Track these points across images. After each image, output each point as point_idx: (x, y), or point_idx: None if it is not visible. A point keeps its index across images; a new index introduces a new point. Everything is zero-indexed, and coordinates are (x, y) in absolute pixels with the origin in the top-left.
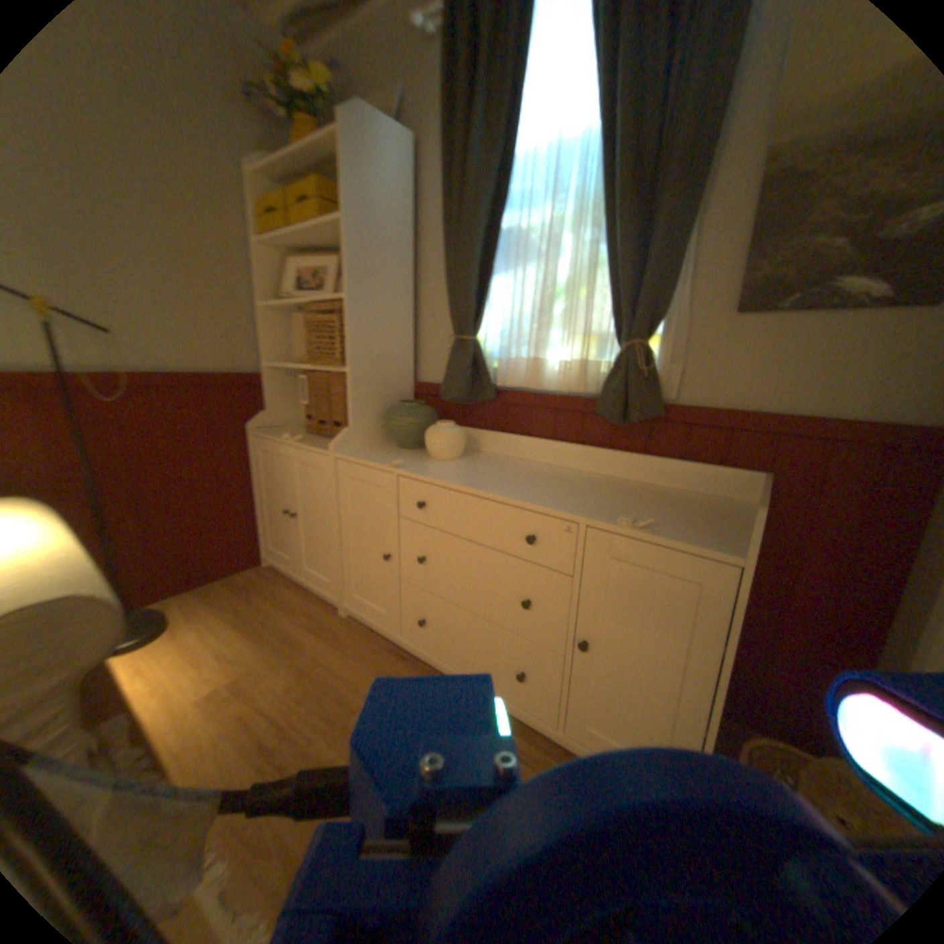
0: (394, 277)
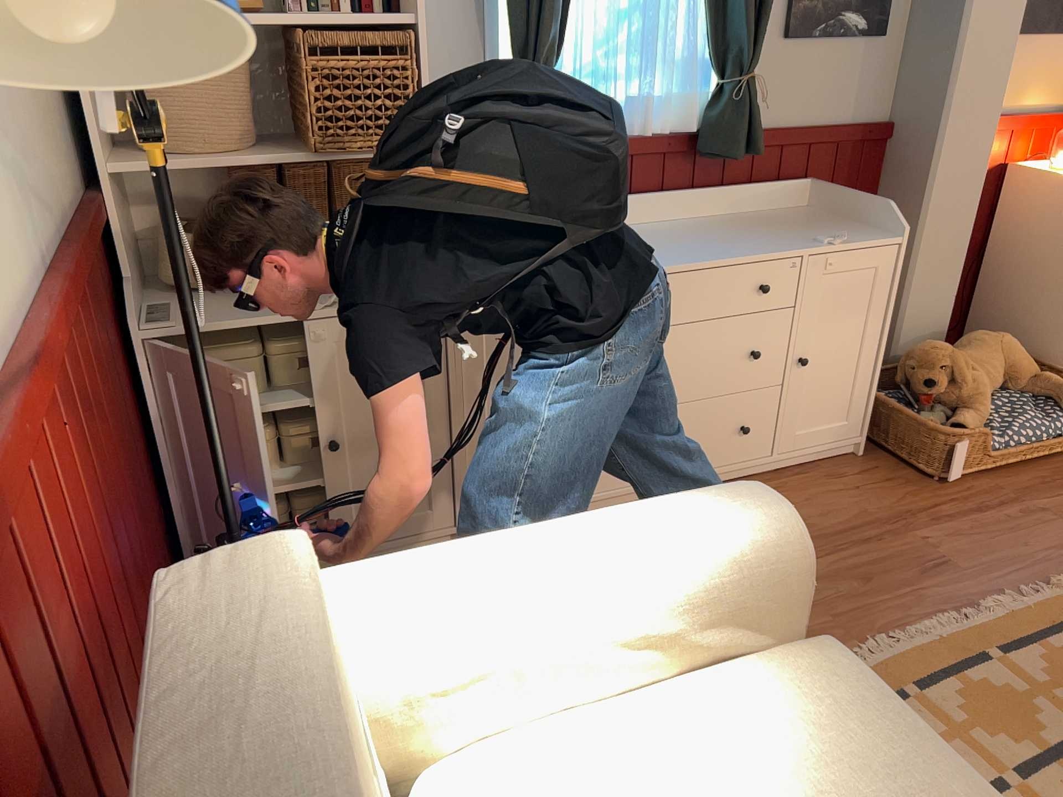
0: None
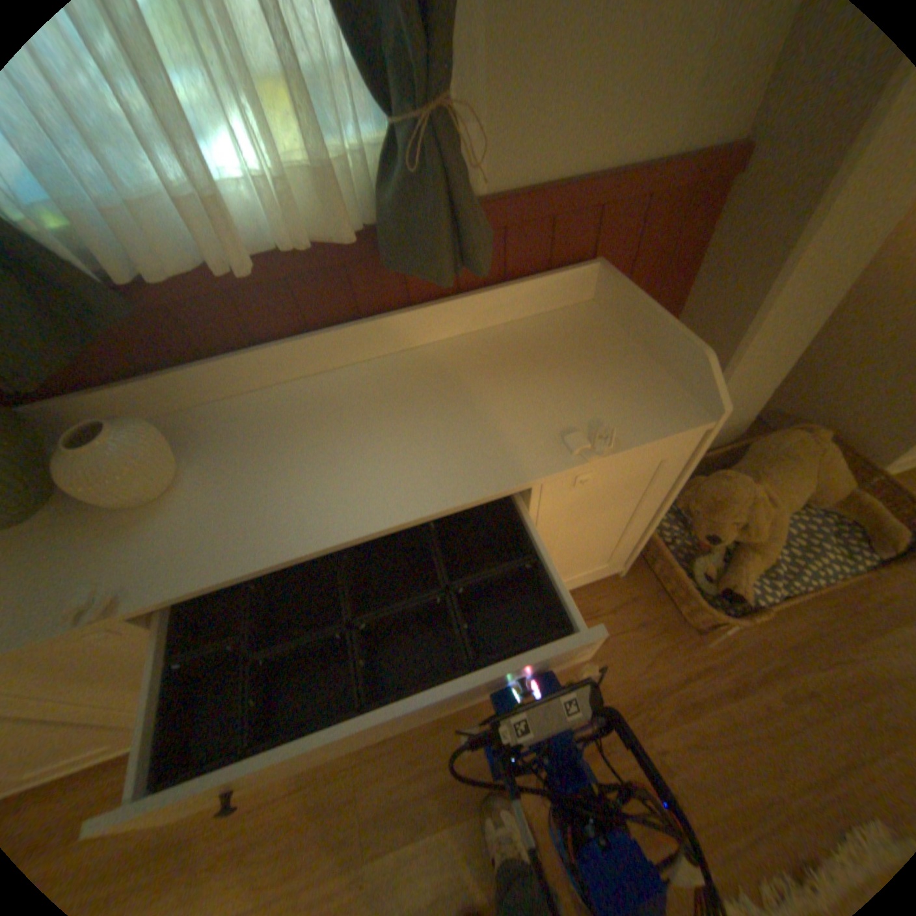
0: None
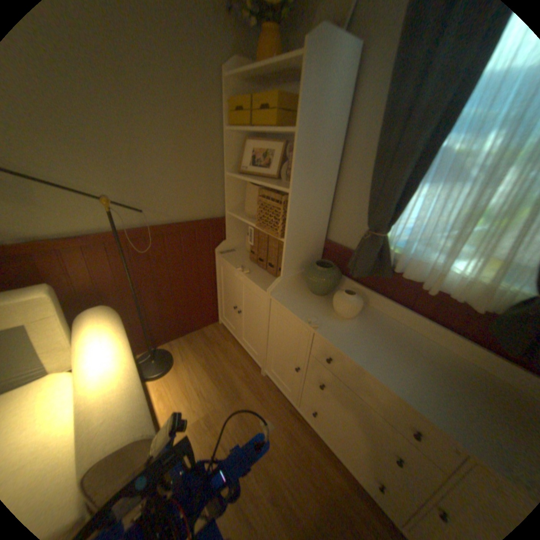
0: (326, 171)
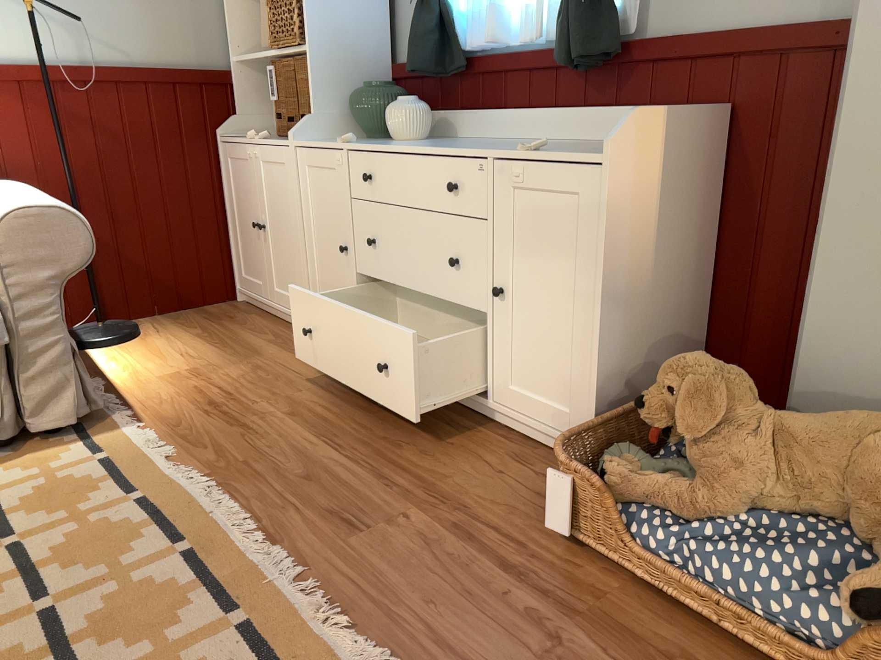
0: None
